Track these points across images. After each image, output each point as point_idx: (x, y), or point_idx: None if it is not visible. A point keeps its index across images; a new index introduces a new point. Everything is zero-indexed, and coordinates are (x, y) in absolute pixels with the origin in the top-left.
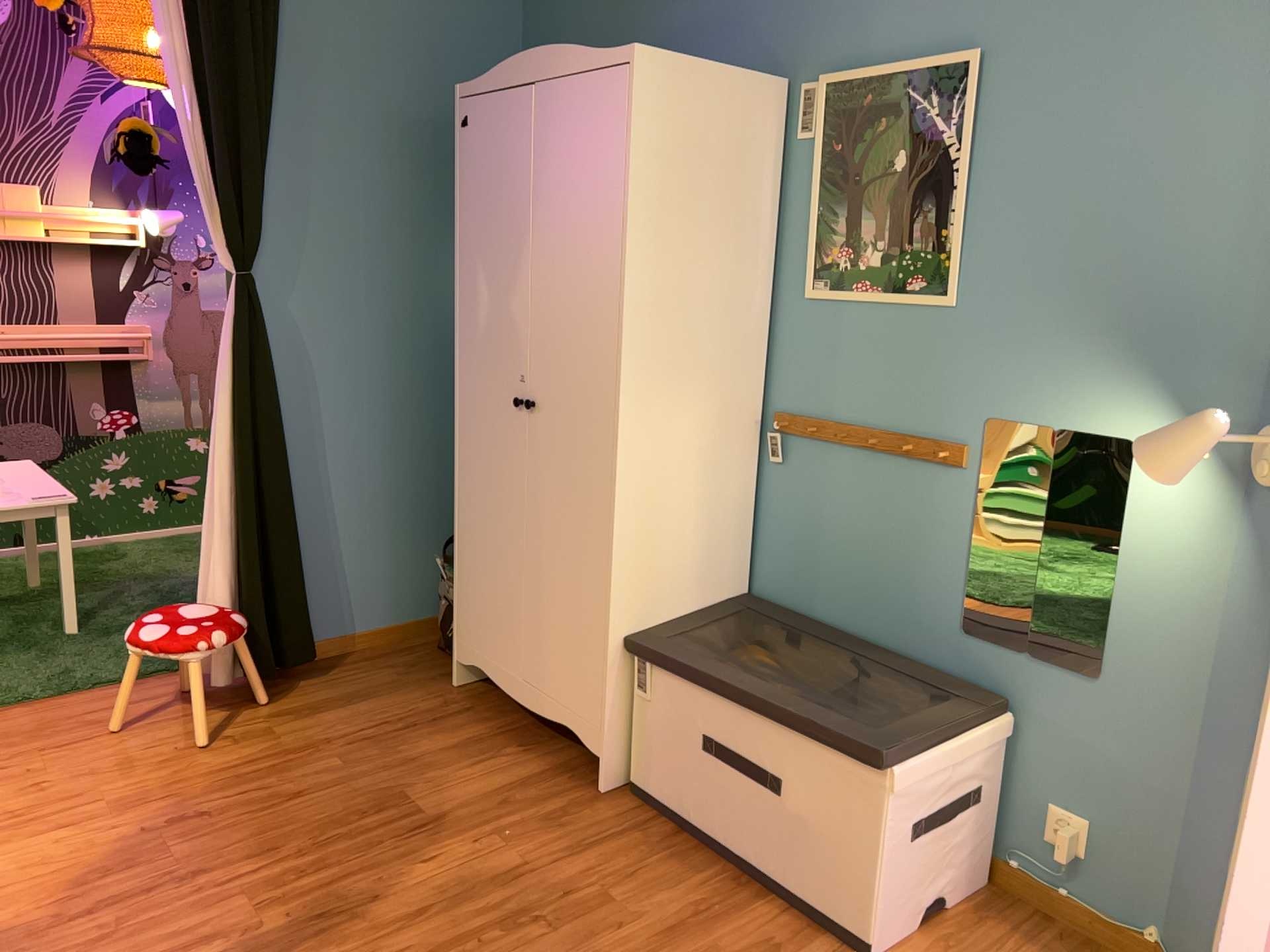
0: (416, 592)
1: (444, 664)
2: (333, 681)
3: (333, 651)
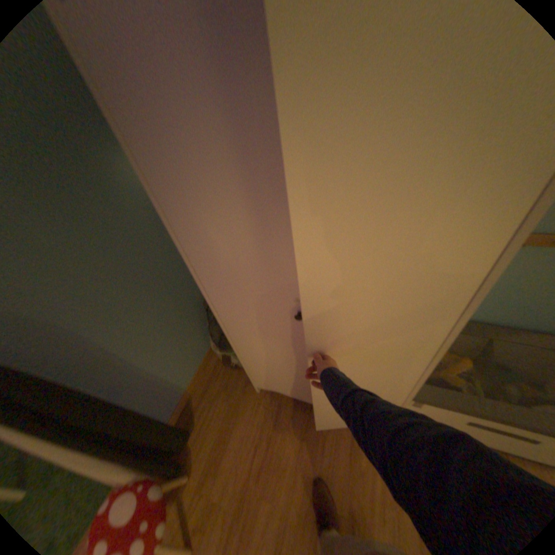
0: (198, 349)
1: (238, 375)
2: (202, 427)
3: (183, 403)
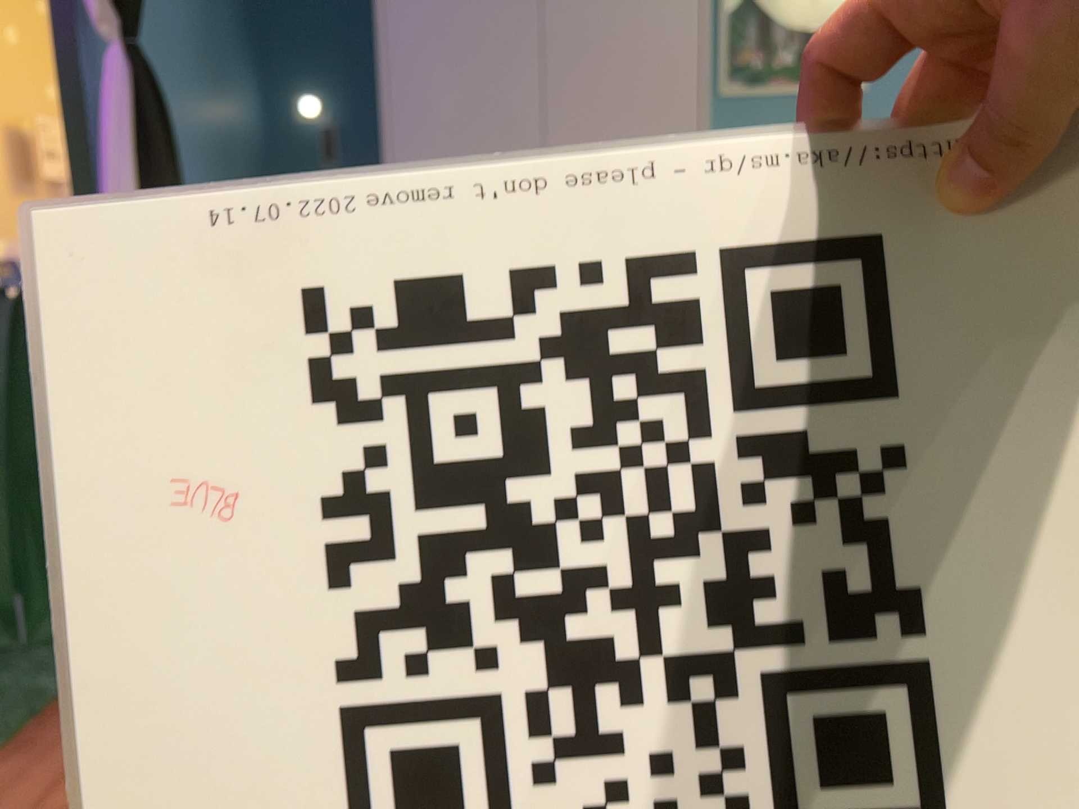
0: None
1: None
2: None
3: None
